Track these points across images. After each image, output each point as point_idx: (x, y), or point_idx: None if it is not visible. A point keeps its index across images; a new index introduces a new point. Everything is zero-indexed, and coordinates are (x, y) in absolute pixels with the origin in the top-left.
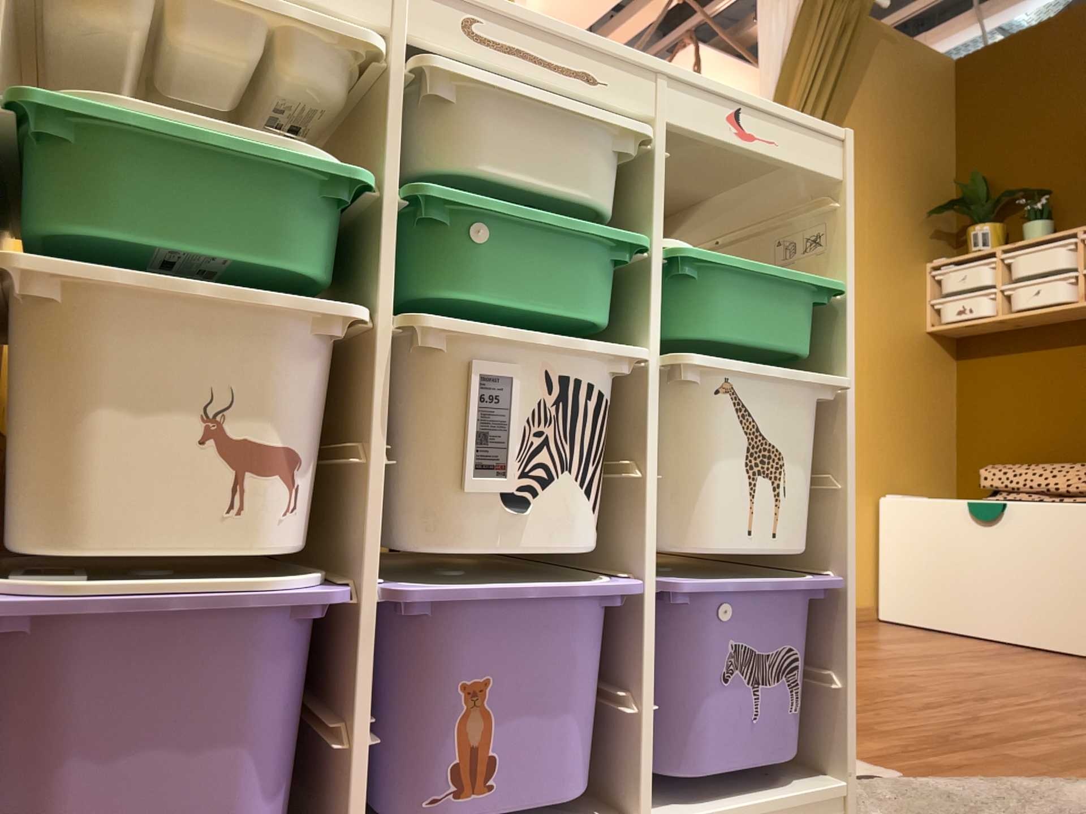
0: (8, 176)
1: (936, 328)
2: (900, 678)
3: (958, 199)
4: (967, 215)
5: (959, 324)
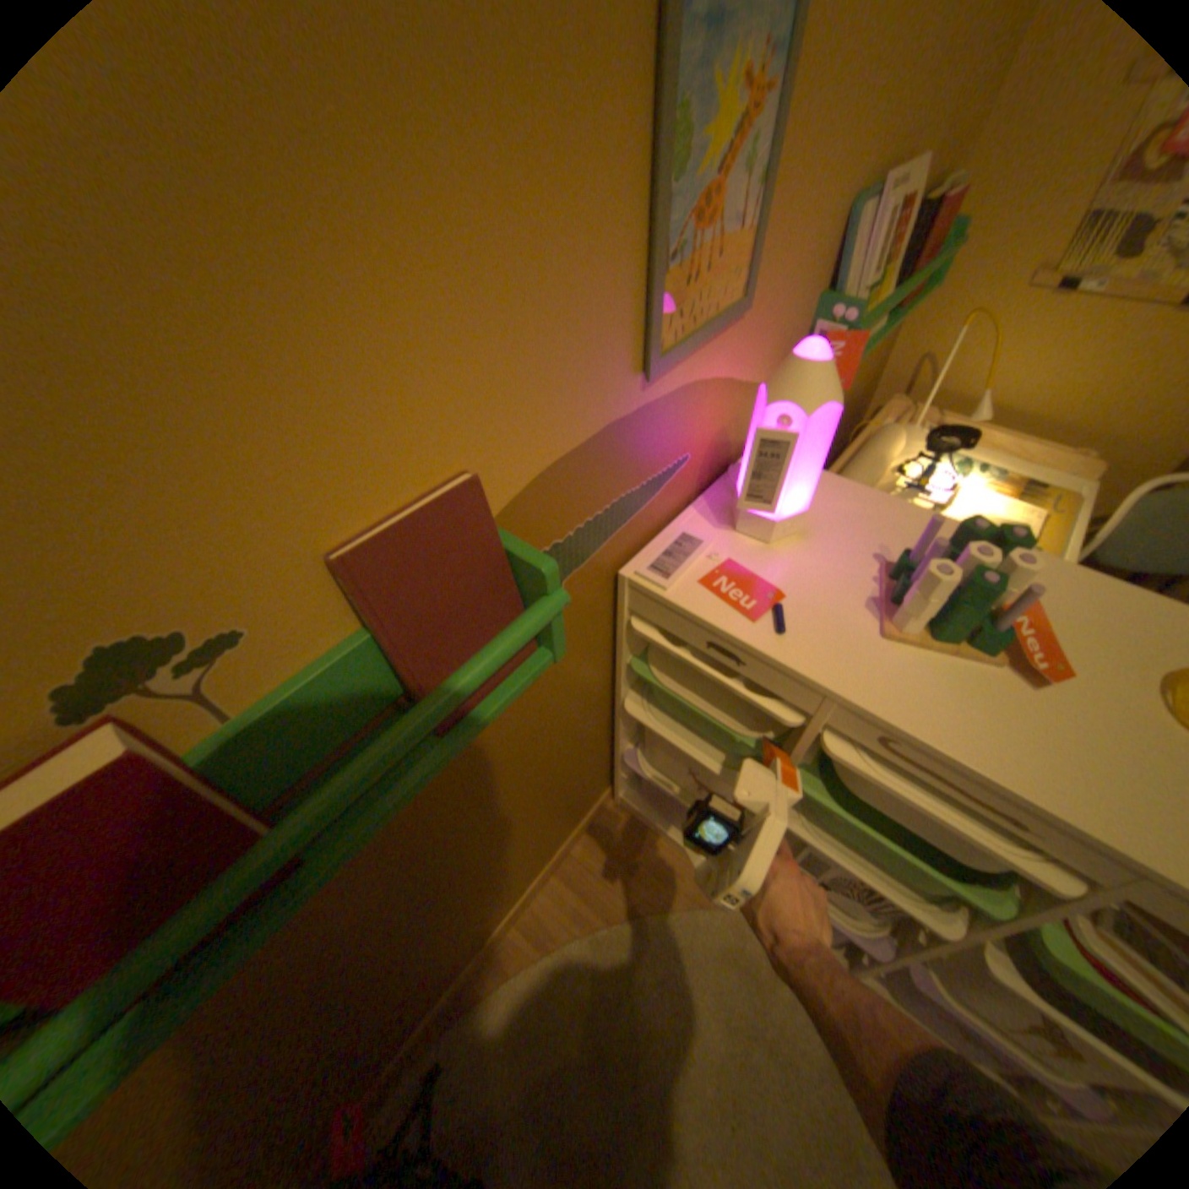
0: (629, 672)
1: None
2: None
3: None
4: None
5: None
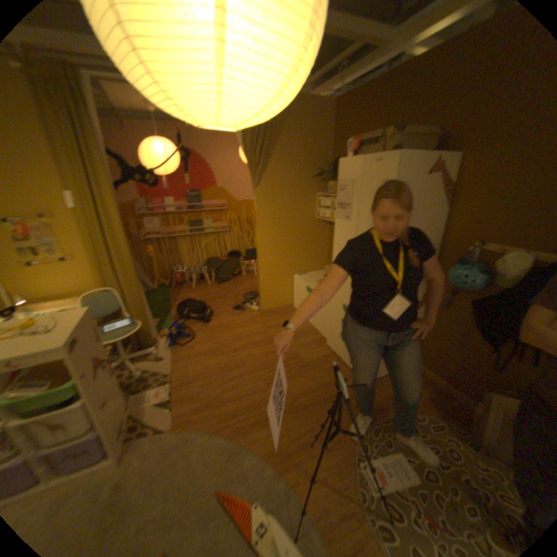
0: None
1: (319, 219)
2: (244, 361)
3: (329, 168)
4: (330, 176)
5: (323, 220)
